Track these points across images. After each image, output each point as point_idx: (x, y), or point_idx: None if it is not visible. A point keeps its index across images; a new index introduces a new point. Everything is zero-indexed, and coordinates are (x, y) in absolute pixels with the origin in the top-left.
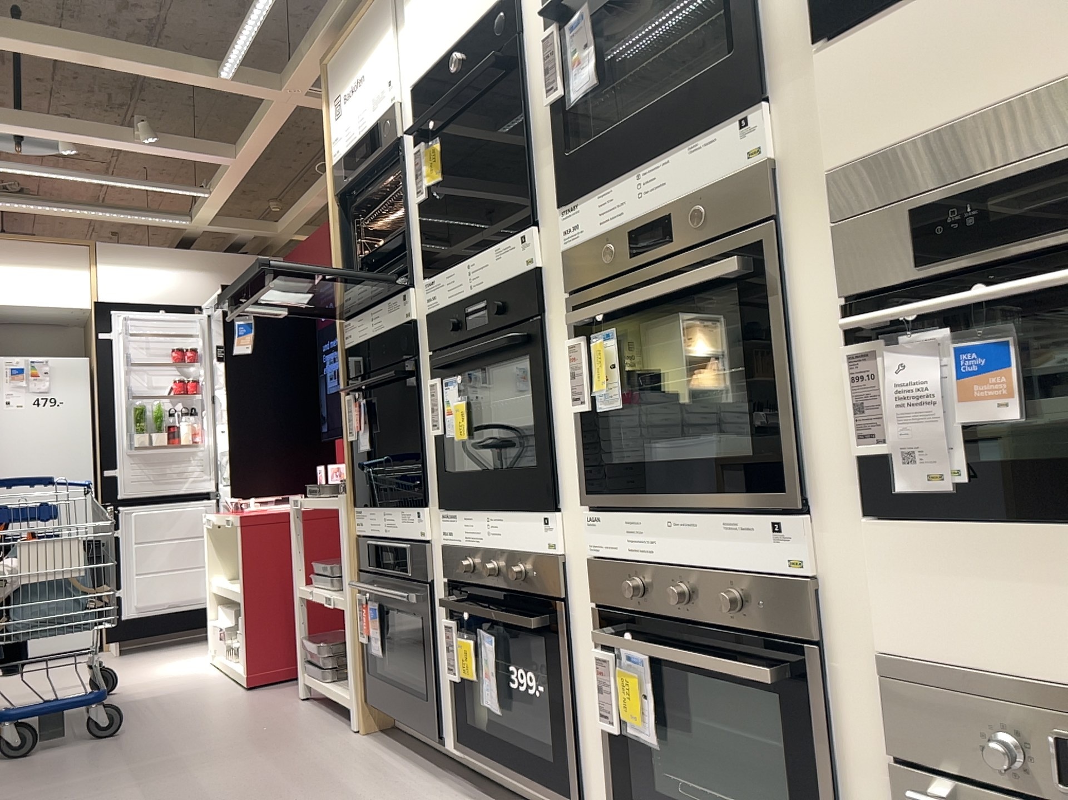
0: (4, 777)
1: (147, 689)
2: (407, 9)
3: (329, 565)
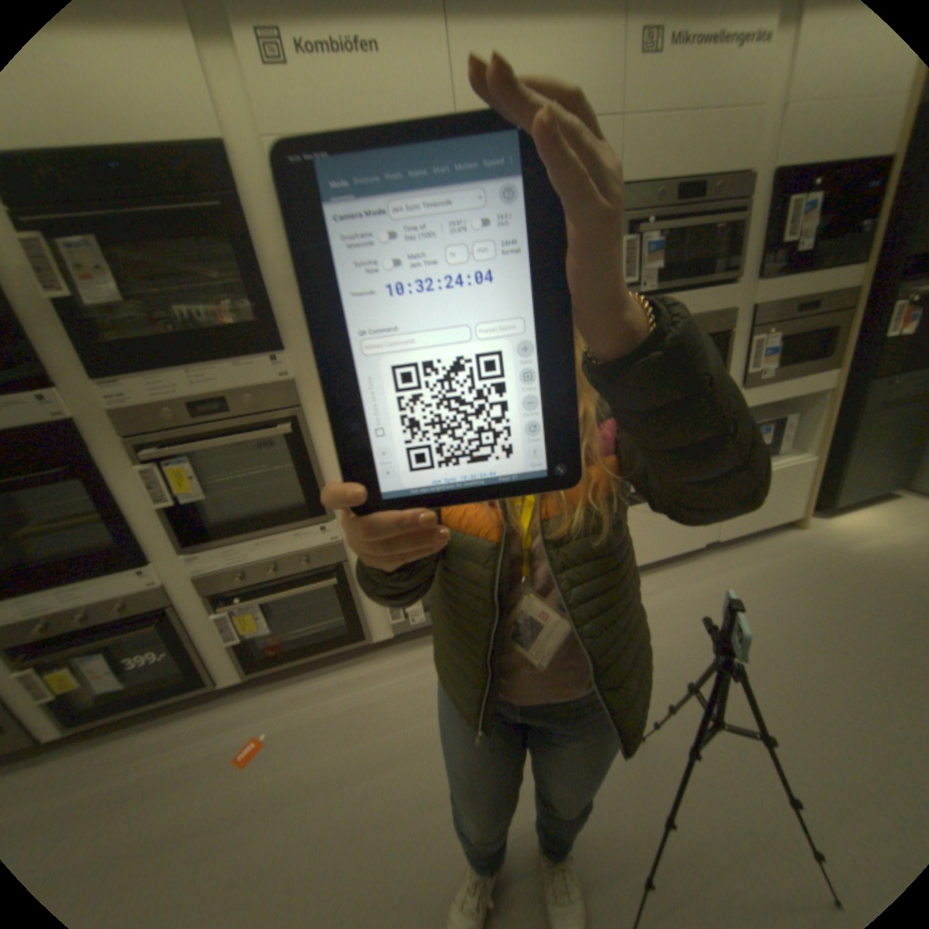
0: None
1: None
2: None
3: None
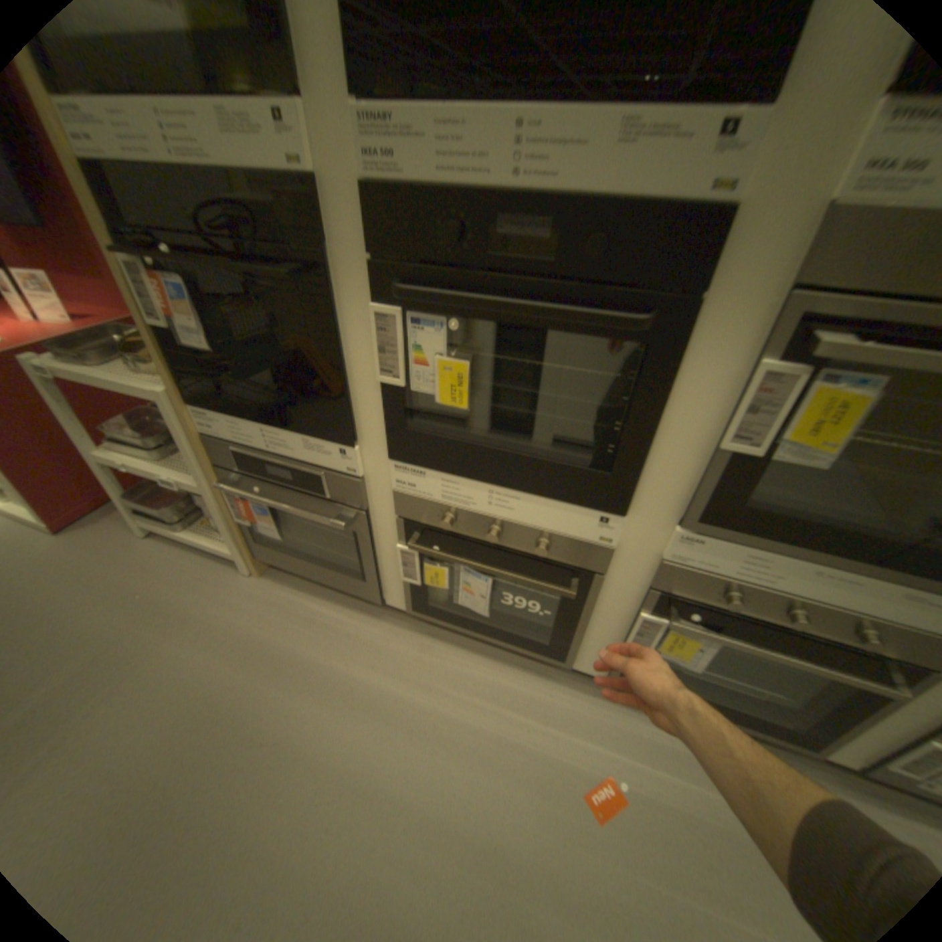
0: None
1: None
2: None
3: (130, 432)
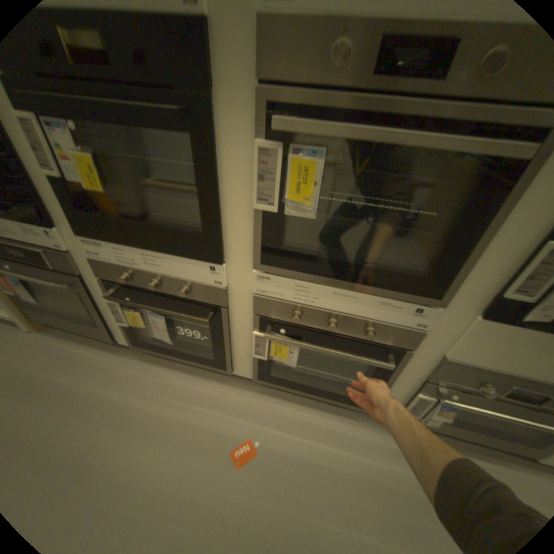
0: None
1: None
2: None
3: None
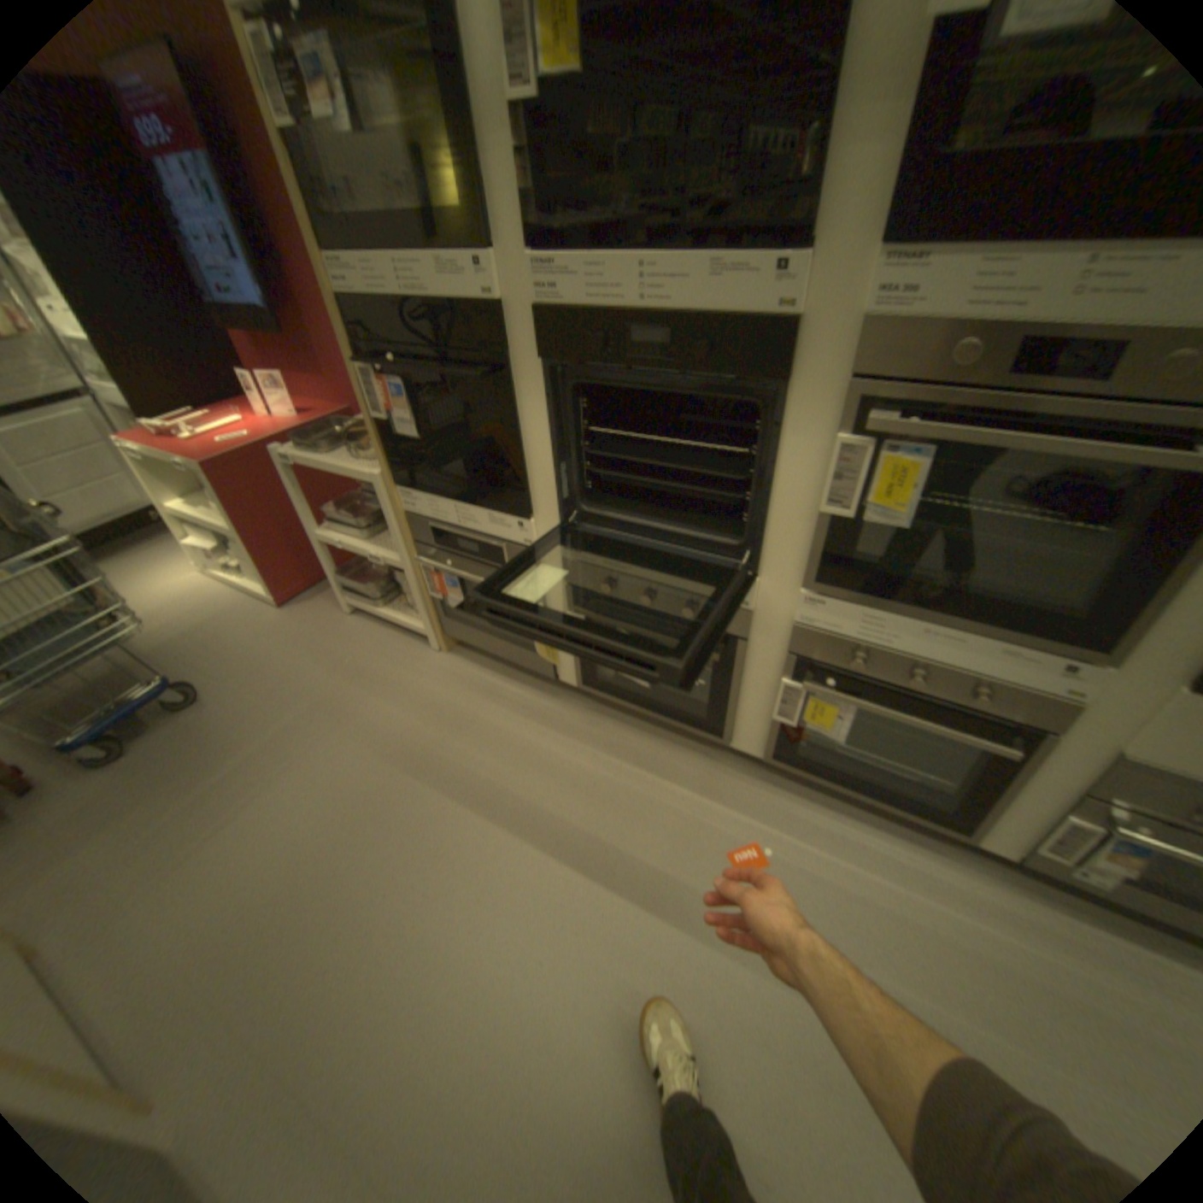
0: (124, 794)
1: (163, 626)
2: None
3: (345, 514)
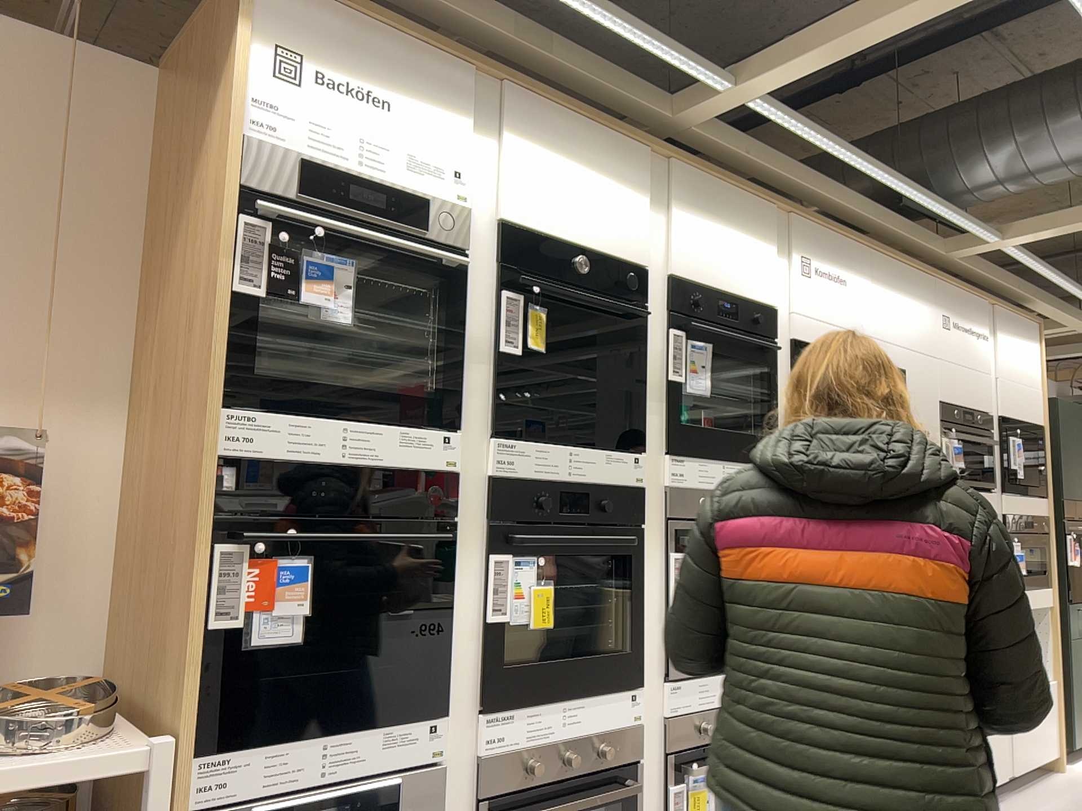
0: None
1: None
2: (506, 139)
3: None
